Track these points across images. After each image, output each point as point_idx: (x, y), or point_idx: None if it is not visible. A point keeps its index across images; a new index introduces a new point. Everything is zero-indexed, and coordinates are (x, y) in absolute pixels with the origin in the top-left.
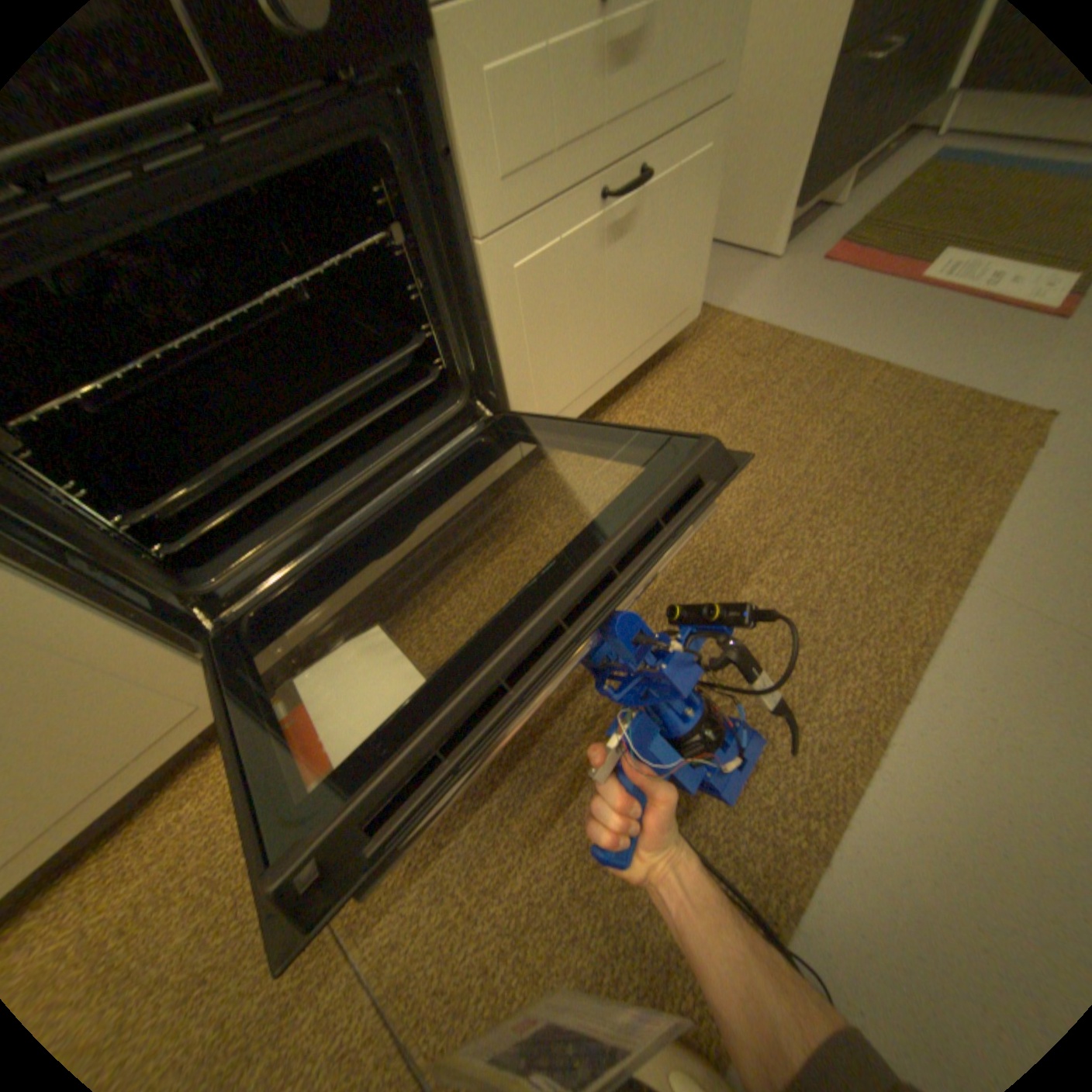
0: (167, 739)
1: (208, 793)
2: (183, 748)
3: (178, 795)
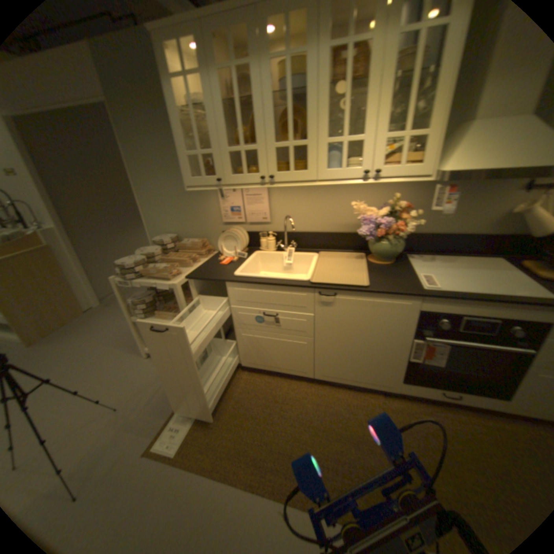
0: (385, 390)
1: (379, 404)
2: (381, 393)
3: (373, 399)
